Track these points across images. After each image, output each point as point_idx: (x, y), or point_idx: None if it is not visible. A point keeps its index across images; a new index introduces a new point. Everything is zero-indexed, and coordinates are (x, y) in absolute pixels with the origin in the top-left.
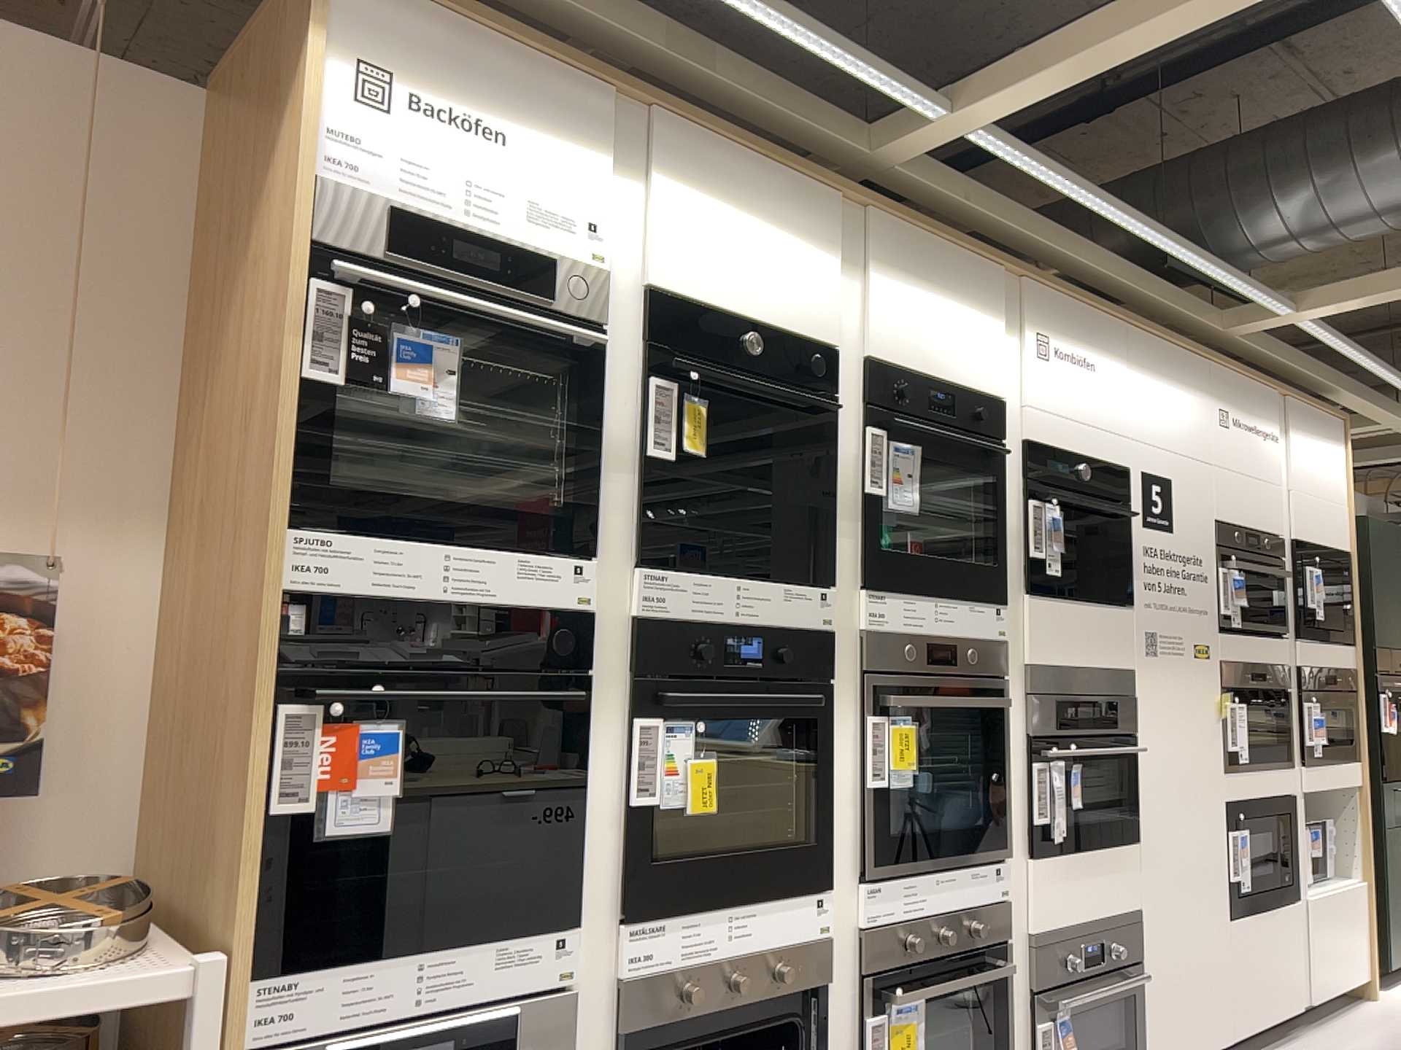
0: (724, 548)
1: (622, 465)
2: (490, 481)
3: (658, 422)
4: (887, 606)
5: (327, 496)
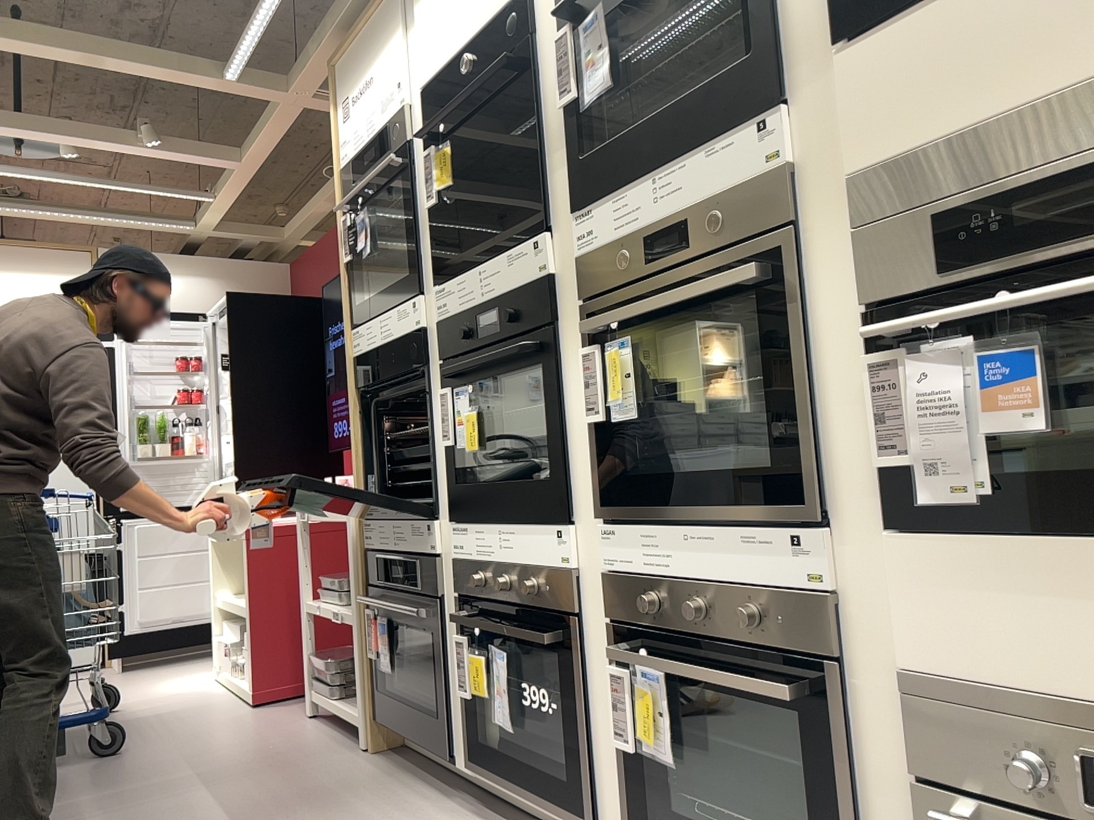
0: (480, 243)
1: (426, 223)
2: (400, 270)
3: (424, 182)
4: (601, 217)
5: (350, 314)
